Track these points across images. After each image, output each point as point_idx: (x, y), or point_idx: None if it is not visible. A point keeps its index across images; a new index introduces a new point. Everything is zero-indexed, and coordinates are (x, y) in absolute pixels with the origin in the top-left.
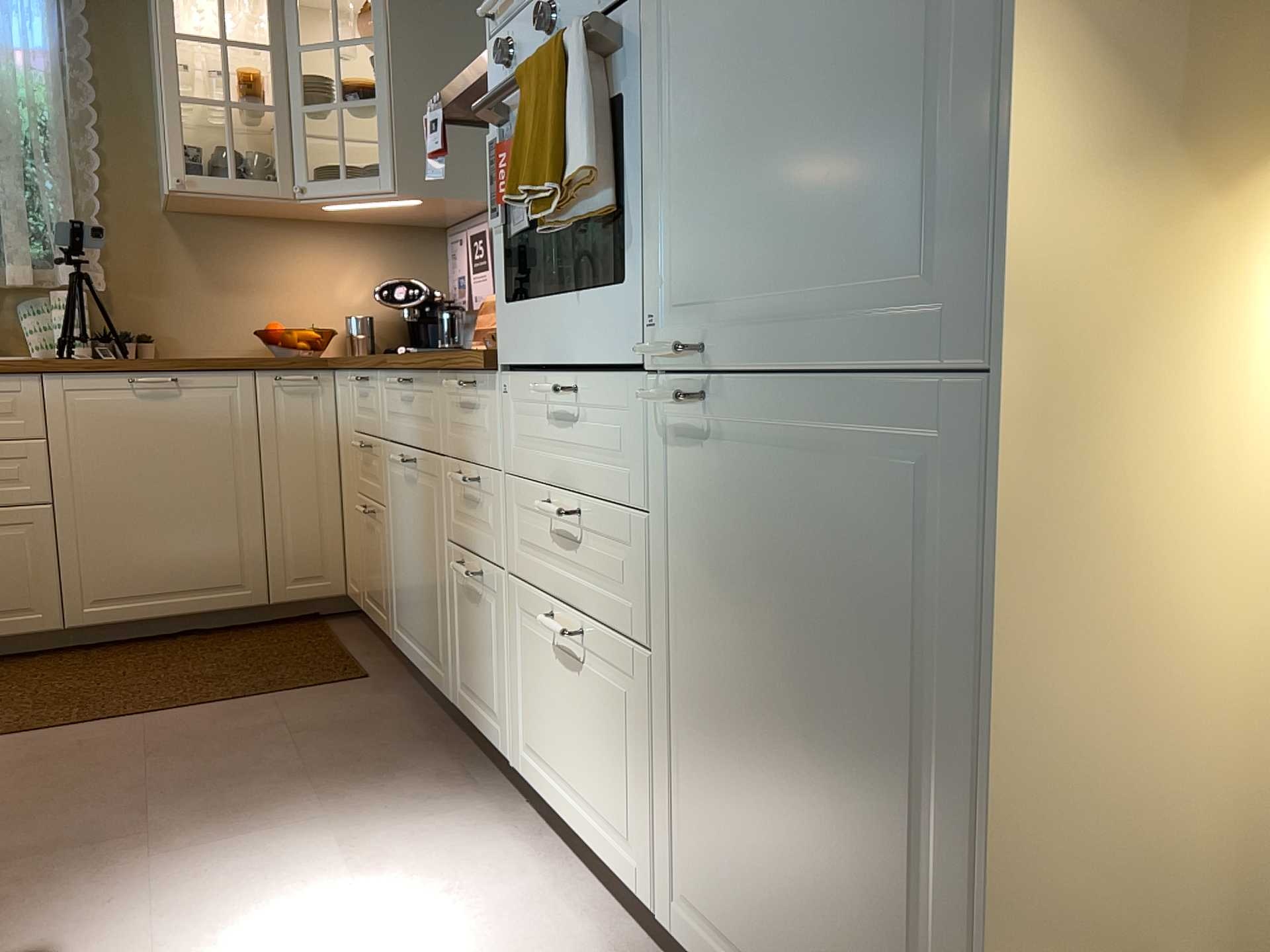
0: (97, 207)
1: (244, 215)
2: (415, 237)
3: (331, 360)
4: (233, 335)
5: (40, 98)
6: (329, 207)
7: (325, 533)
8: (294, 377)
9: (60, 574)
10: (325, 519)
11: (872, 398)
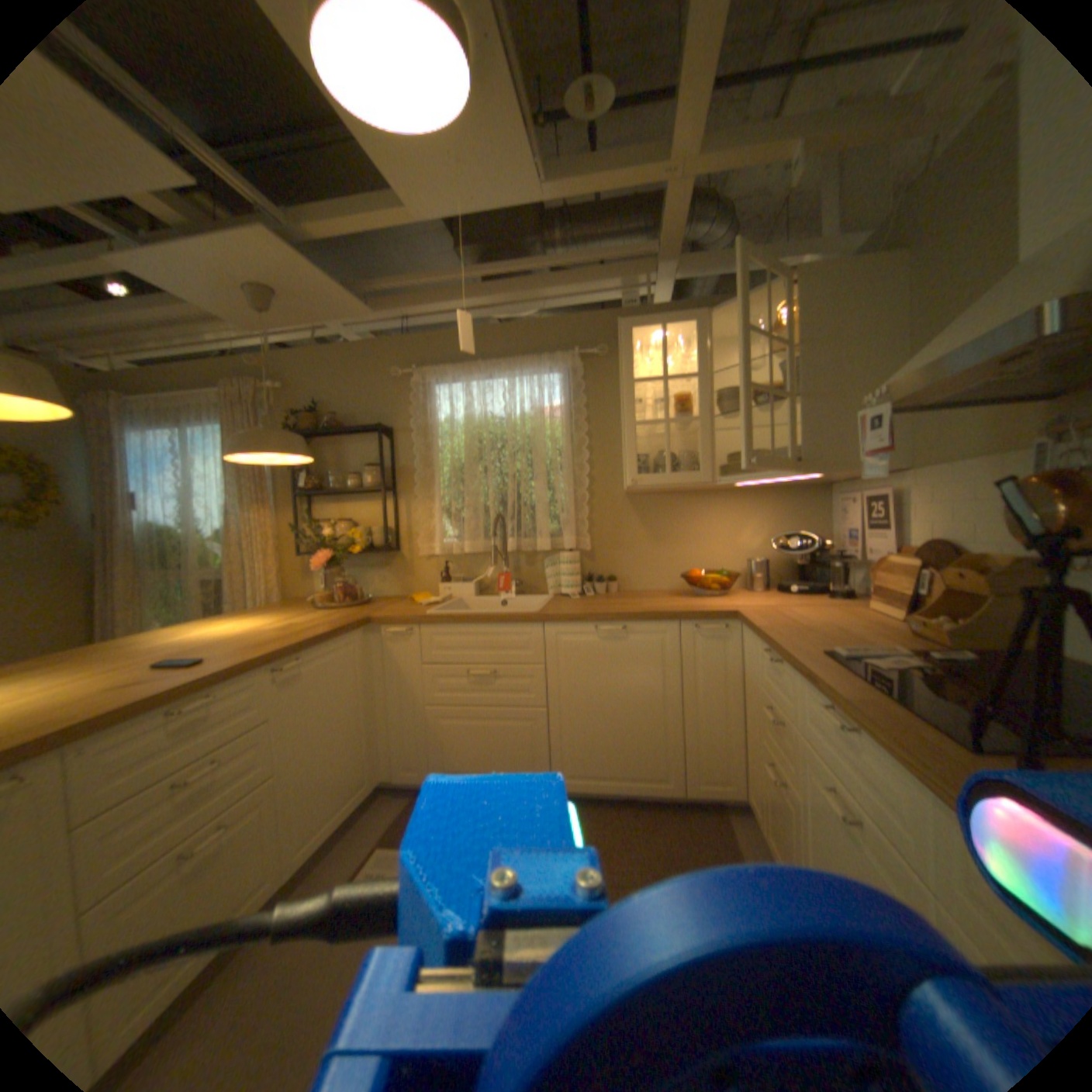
0: (586, 496)
1: (675, 491)
2: (804, 495)
3: (740, 613)
4: (666, 573)
5: (557, 434)
6: (738, 484)
7: (731, 749)
8: (710, 627)
9: (550, 753)
10: (731, 738)
11: None
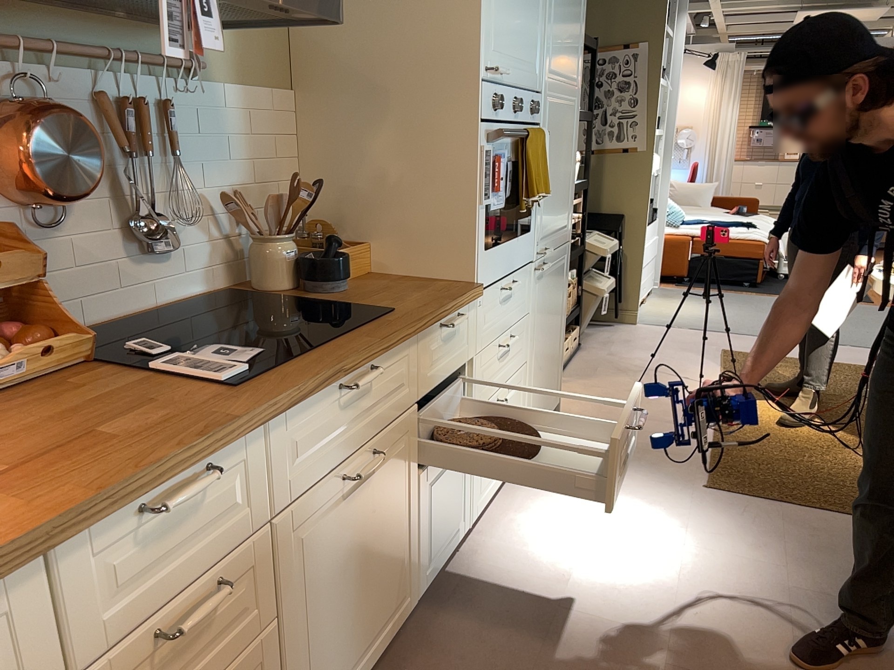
0: None
1: None
2: None
3: None
4: None
5: None
6: None
7: None
8: None
9: None
10: None
11: (560, 250)
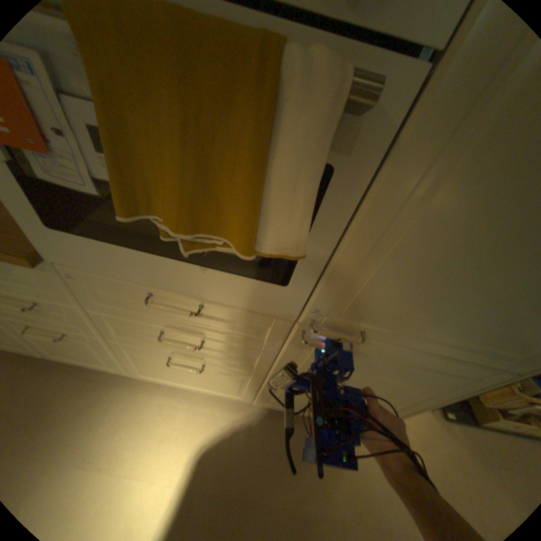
0: None
1: None
2: None
3: None
4: None
5: None
6: None
7: None
8: None
9: None
10: None
11: (453, 363)
